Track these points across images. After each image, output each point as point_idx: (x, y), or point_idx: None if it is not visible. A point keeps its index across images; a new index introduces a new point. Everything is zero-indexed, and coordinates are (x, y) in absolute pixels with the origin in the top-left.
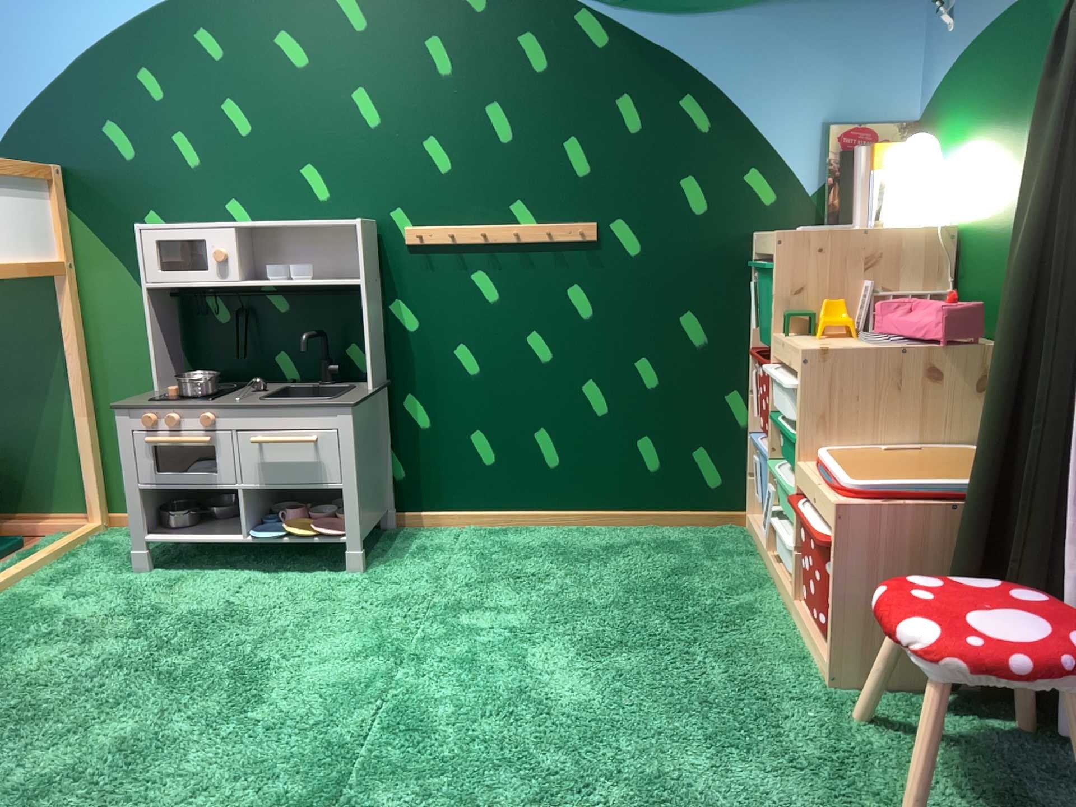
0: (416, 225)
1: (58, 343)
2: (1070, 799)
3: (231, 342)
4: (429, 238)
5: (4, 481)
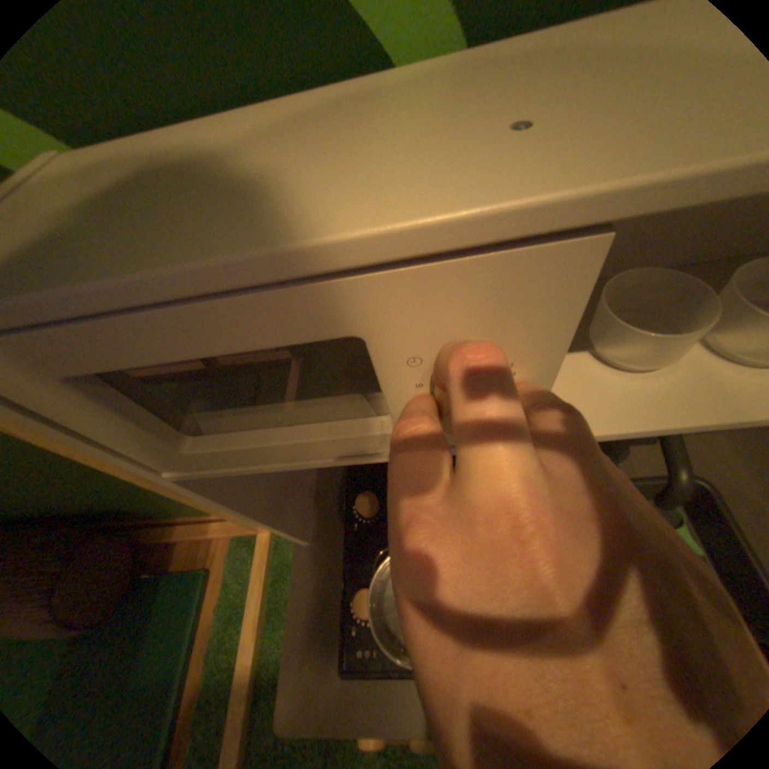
0: None
1: None
2: None
3: None
4: None
5: (142, 512)
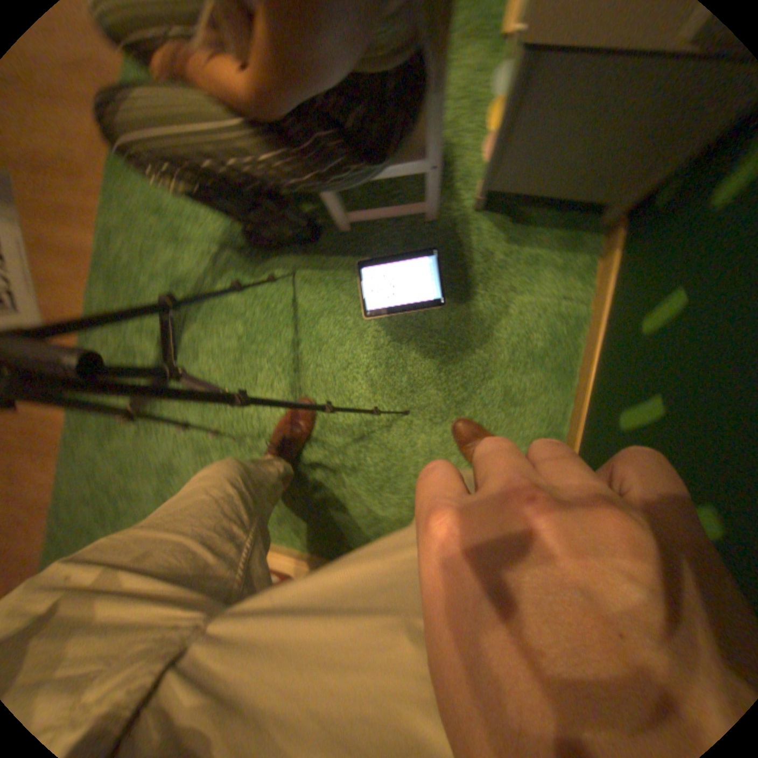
0: None
1: None
2: None
3: None
4: None
5: None
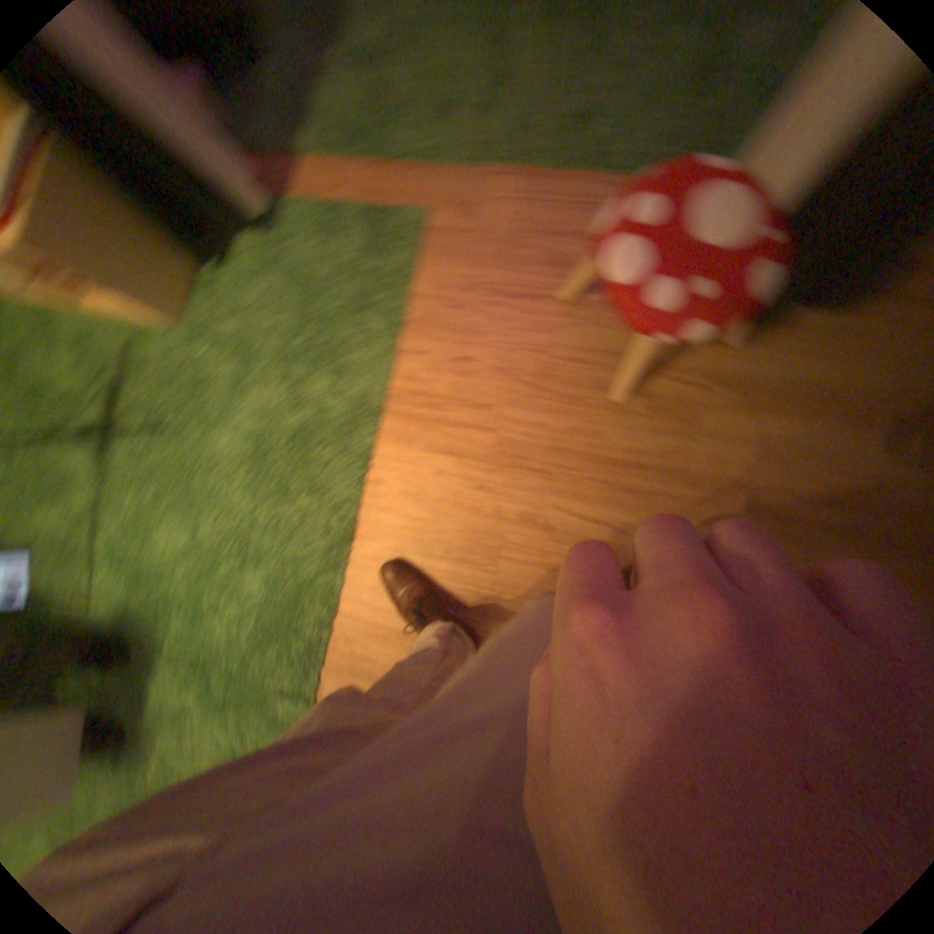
0: None
1: None
2: (288, 255)
3: None
4: None
5: None
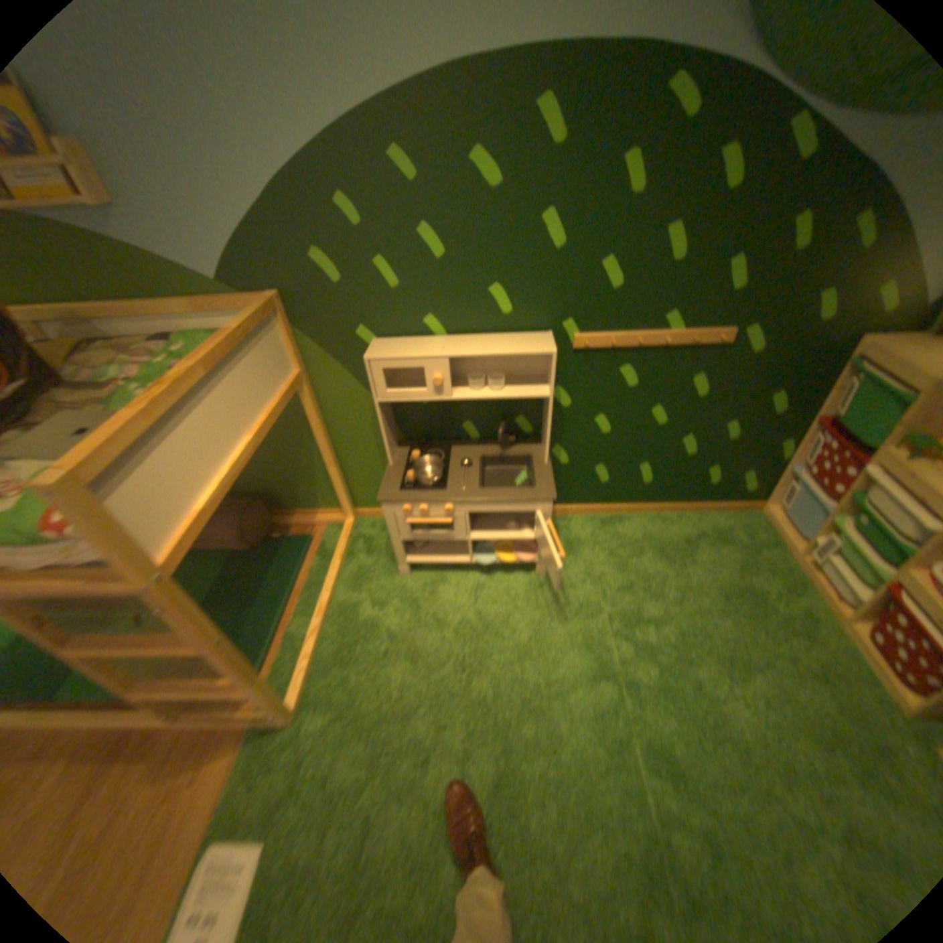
0: (584, 335)
1: (301, 421)
2: None
3: (430, 418)
4: (593, 346)
5: (282, 496)
